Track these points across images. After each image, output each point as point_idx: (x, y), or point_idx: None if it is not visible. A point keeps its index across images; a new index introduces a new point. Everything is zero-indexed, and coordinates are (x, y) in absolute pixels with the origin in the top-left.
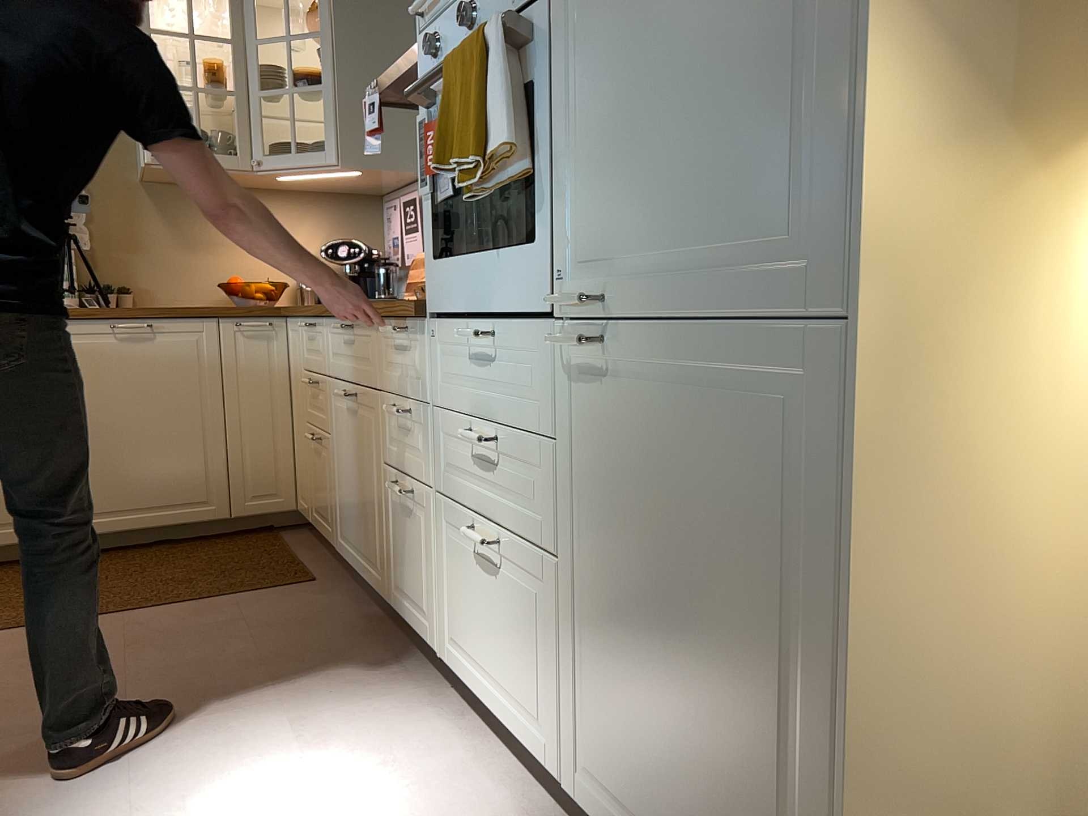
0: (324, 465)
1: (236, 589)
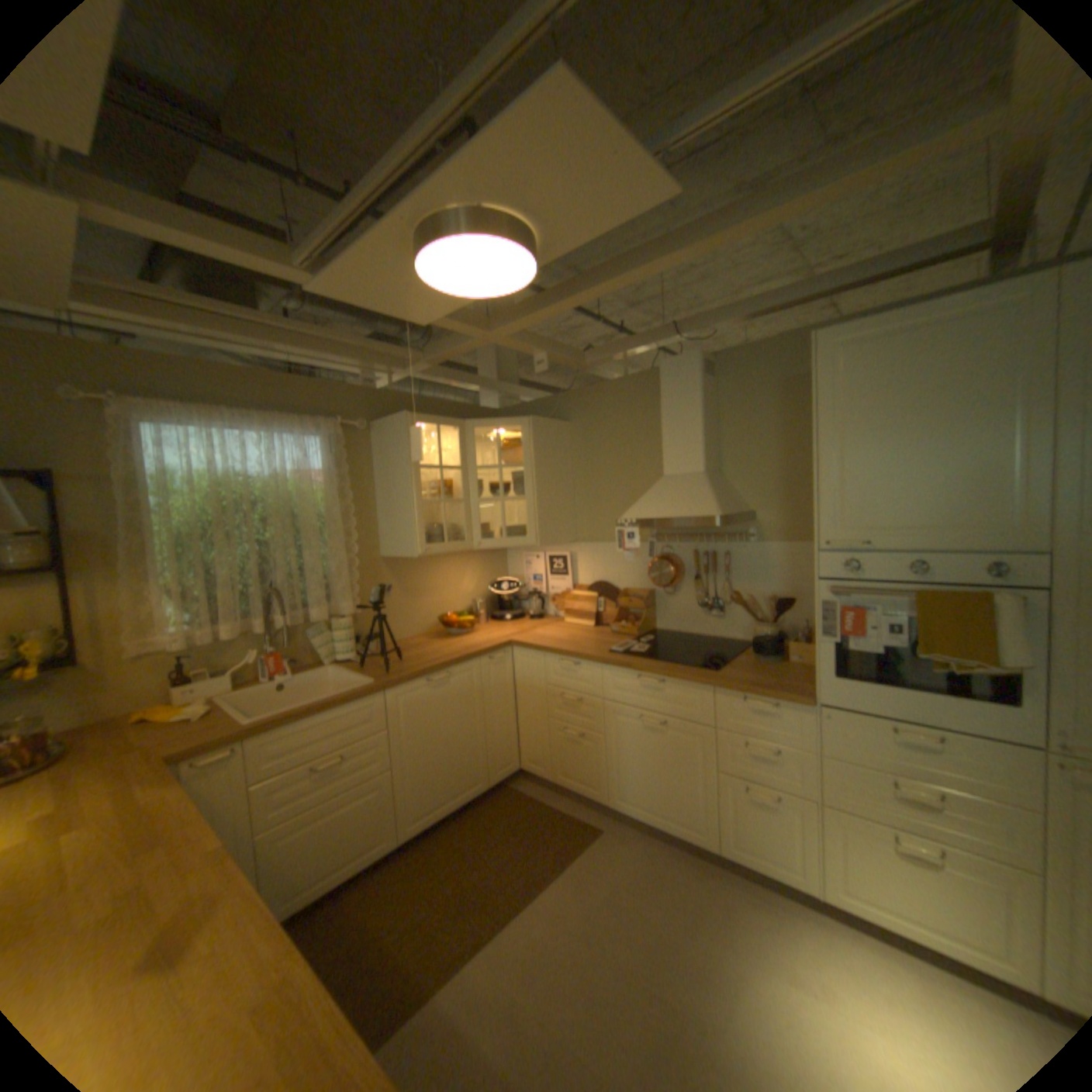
0: (588, 752)
1: (566, 857)
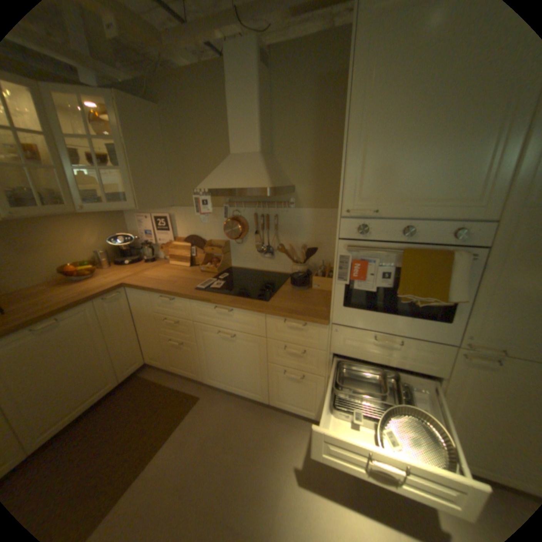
0: (187, 352)
1: (173, 423)
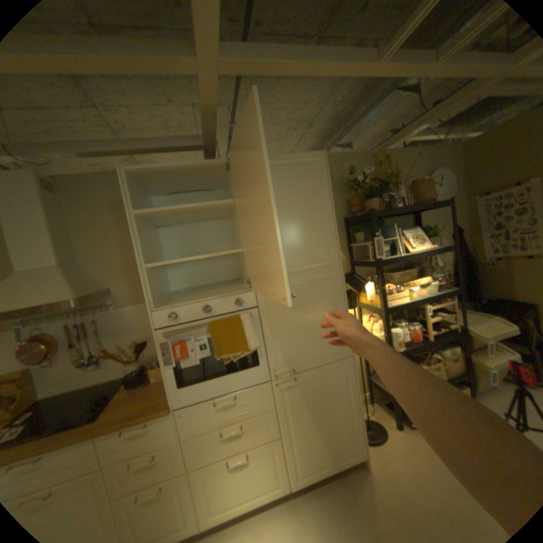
0: None
1: None
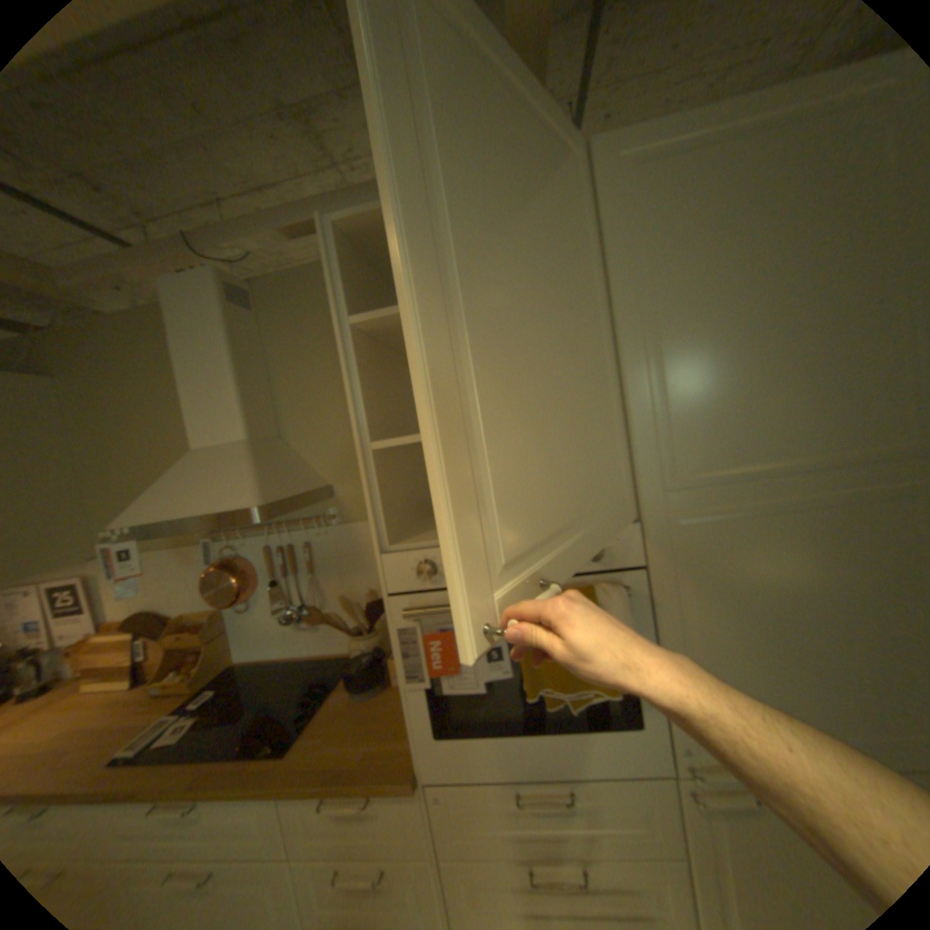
0: None
1: None
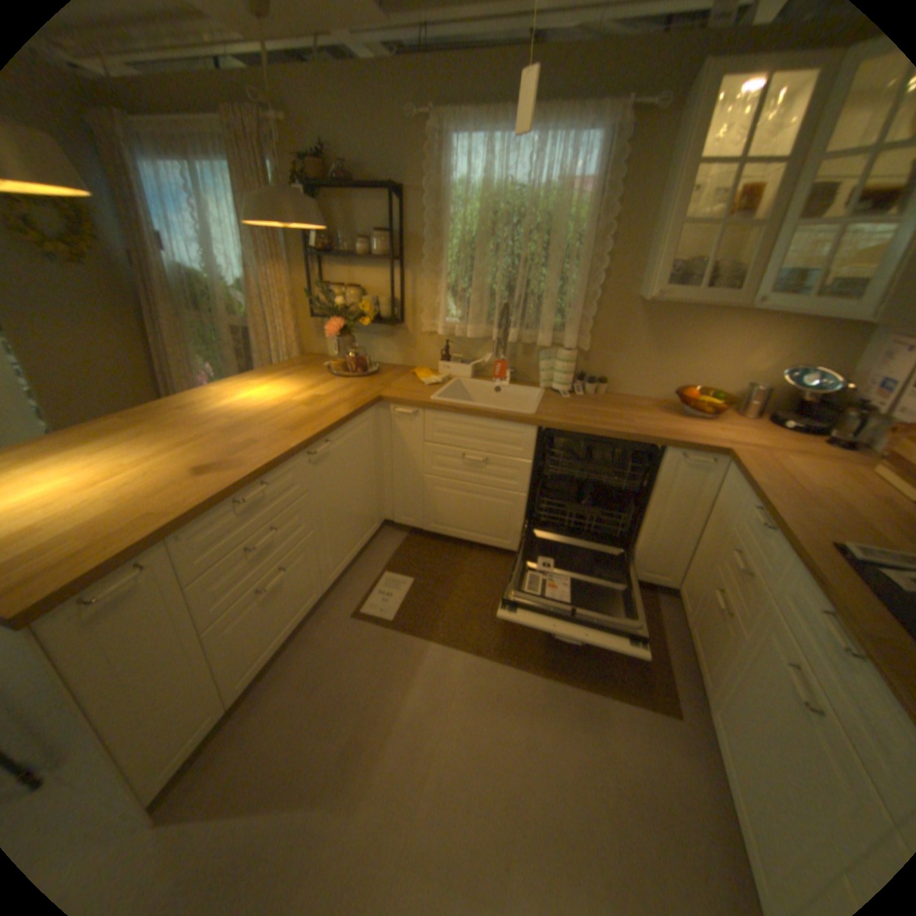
0: (726, 637)
1: (616, 689)
